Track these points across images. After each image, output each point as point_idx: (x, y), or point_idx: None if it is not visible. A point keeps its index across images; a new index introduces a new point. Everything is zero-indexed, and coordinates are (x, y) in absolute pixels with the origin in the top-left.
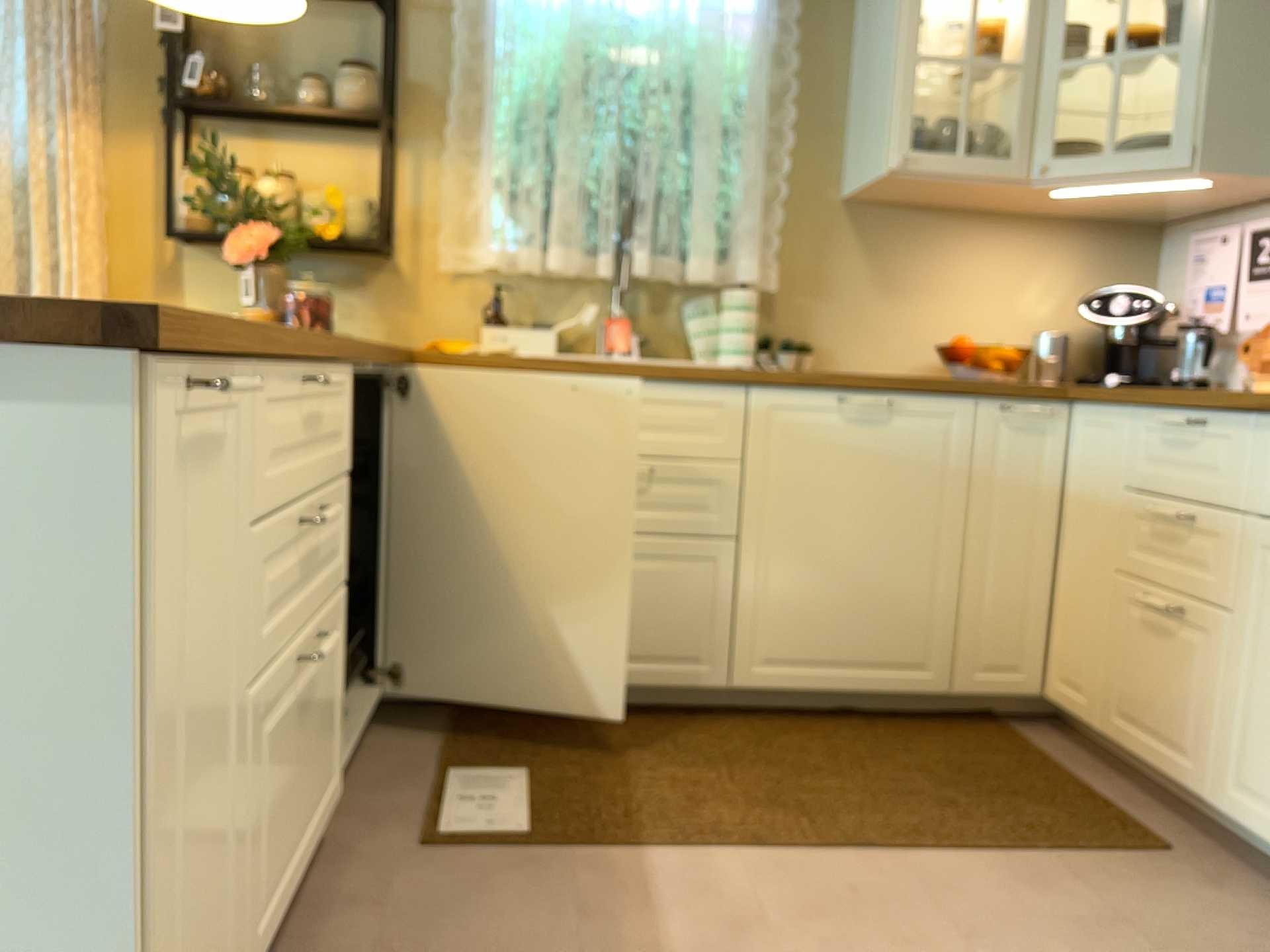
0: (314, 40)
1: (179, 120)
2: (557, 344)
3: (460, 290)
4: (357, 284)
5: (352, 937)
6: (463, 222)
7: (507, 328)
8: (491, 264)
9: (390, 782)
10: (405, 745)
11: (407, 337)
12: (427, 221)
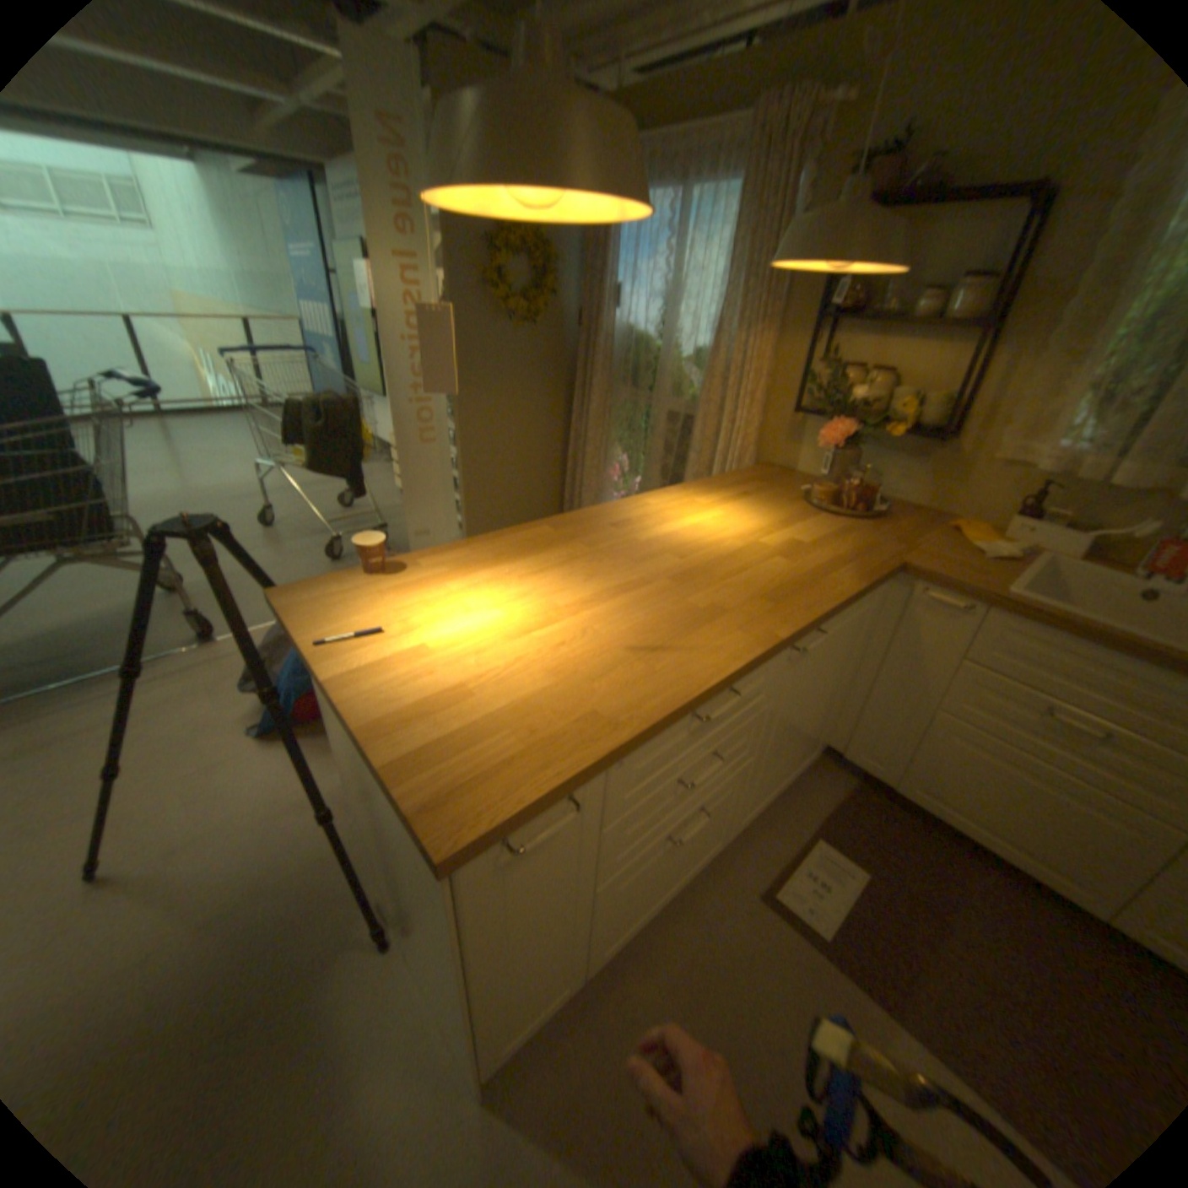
0: (953, 242)
1: (828, 318)
2: (1093, 546)
3: (1012, 474)
4: (921, 454)
5: (690, 944)
6: (1039, 416)
7: (1041, 522)
8: (1046, 467)
9: (785, 826)
10: (814, 796)
11: (948, 501)
12: (1003, 411)
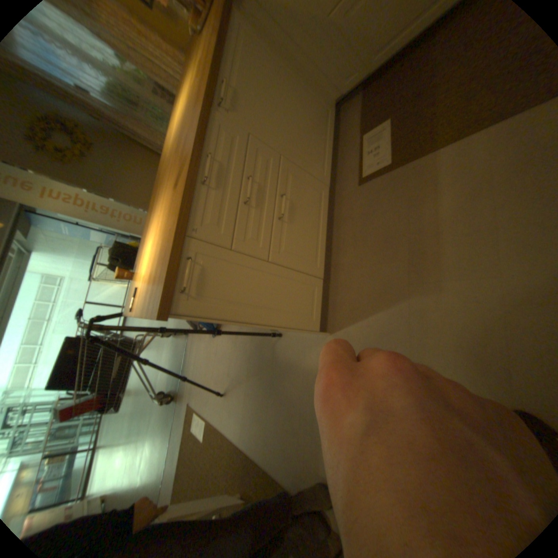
0: None
1: None
2: None
3: None
4: None
5: (349, 229)
6: None
7: None
8: None
9: (349, 151)
10: (350, 125)
11: None
12: None
